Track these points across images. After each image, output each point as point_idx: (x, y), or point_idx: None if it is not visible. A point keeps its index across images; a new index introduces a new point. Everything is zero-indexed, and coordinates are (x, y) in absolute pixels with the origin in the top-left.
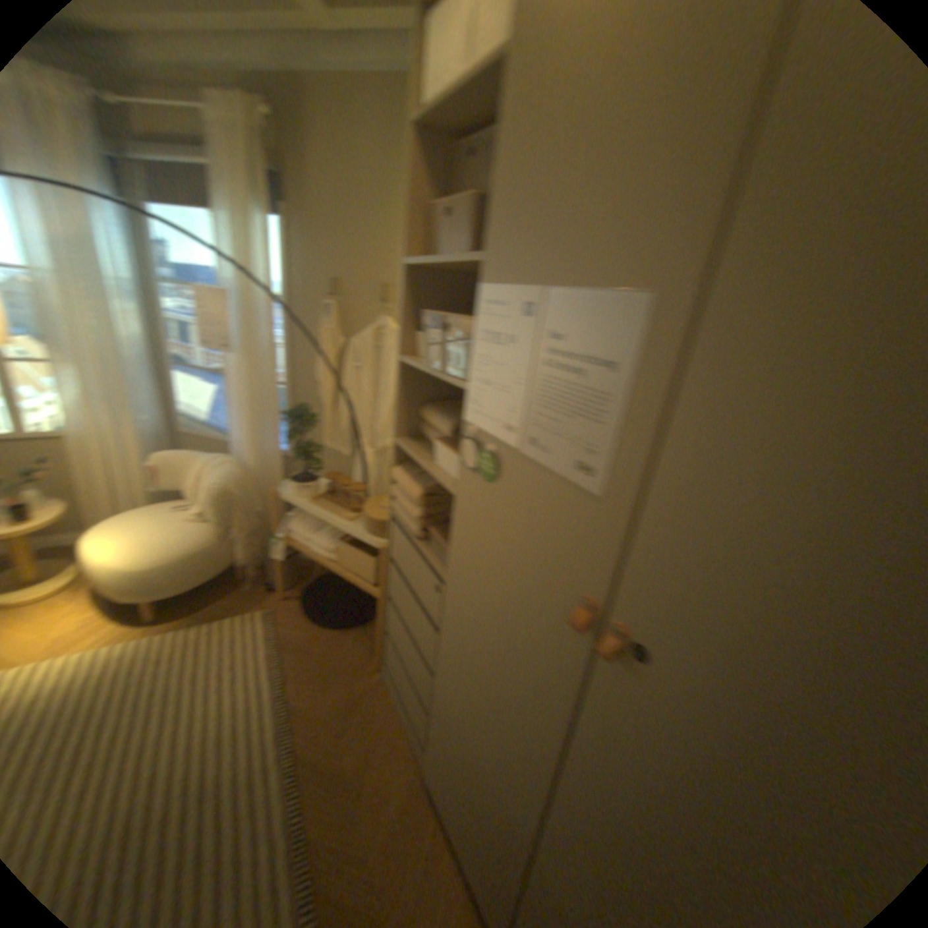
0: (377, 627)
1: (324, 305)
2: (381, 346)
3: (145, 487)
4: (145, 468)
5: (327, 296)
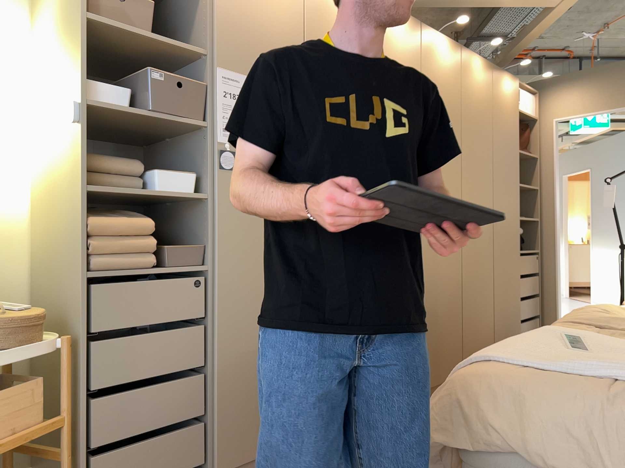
0: None
1: None
2: None
3: None
4: None
5: None
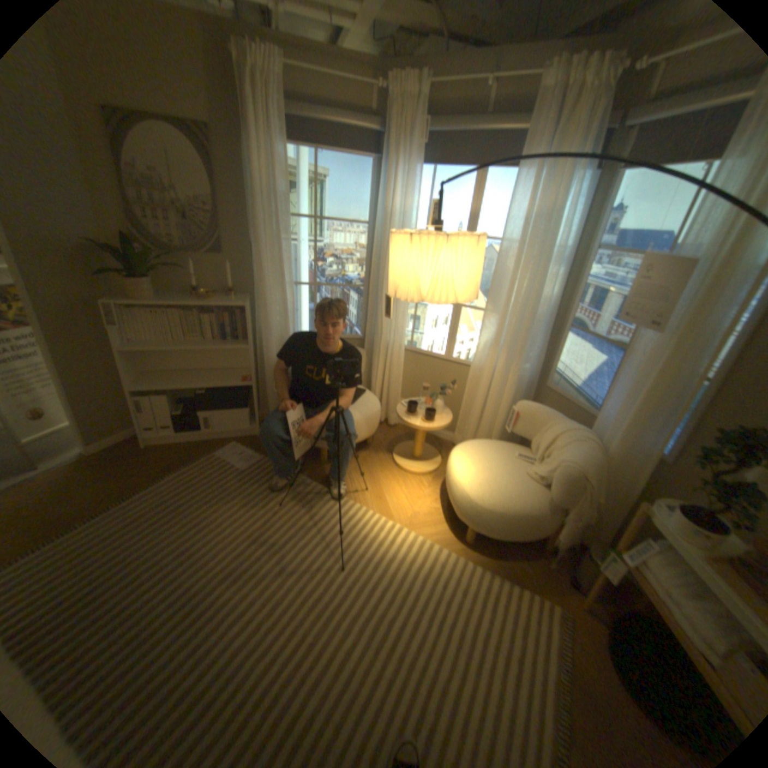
0: None
1: None
2: None
3: (507, 425)
4: (515, 410)
5: None
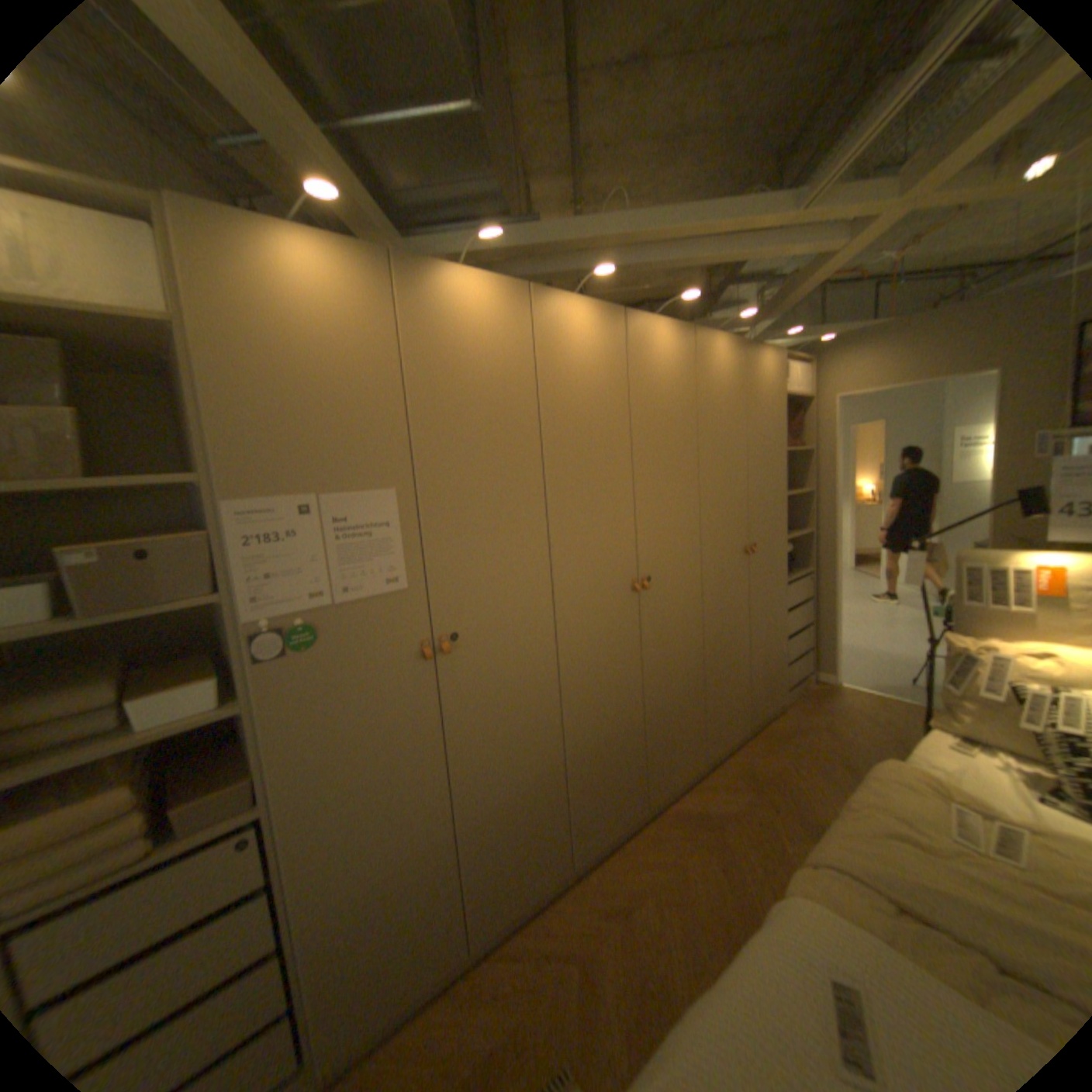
0: None
1: None
2: None
3: None
4: None
5: None
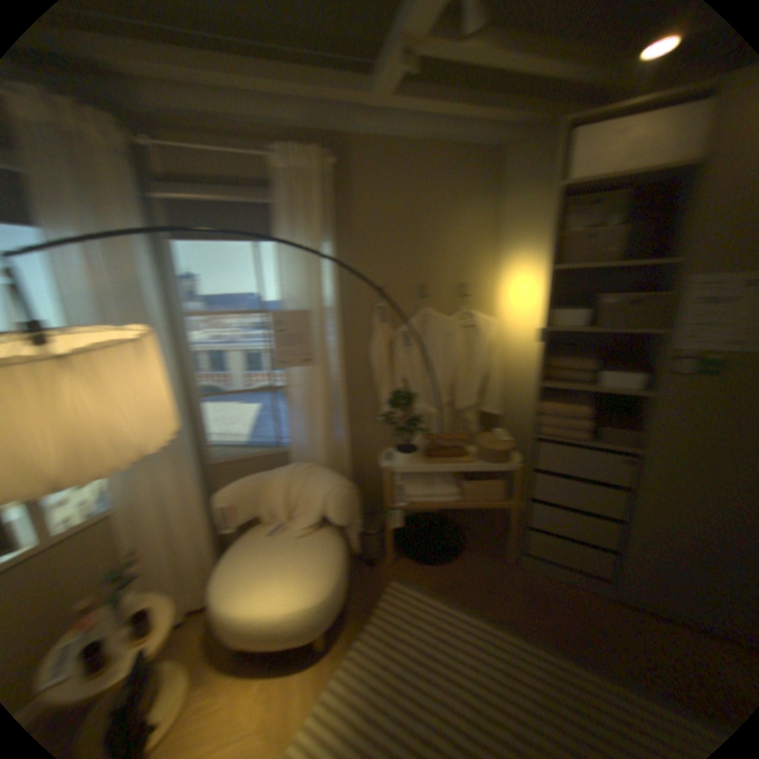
0: (517, 529)
1: (377, 307)
2: (427, 329)
3: (228, 526)
4: (230, 505)
5: (379, 300)
